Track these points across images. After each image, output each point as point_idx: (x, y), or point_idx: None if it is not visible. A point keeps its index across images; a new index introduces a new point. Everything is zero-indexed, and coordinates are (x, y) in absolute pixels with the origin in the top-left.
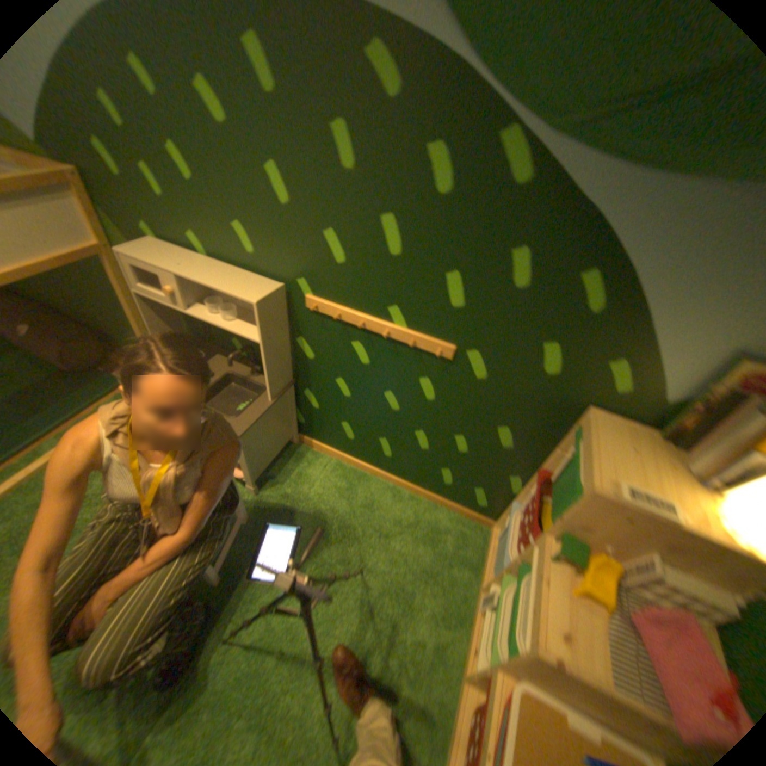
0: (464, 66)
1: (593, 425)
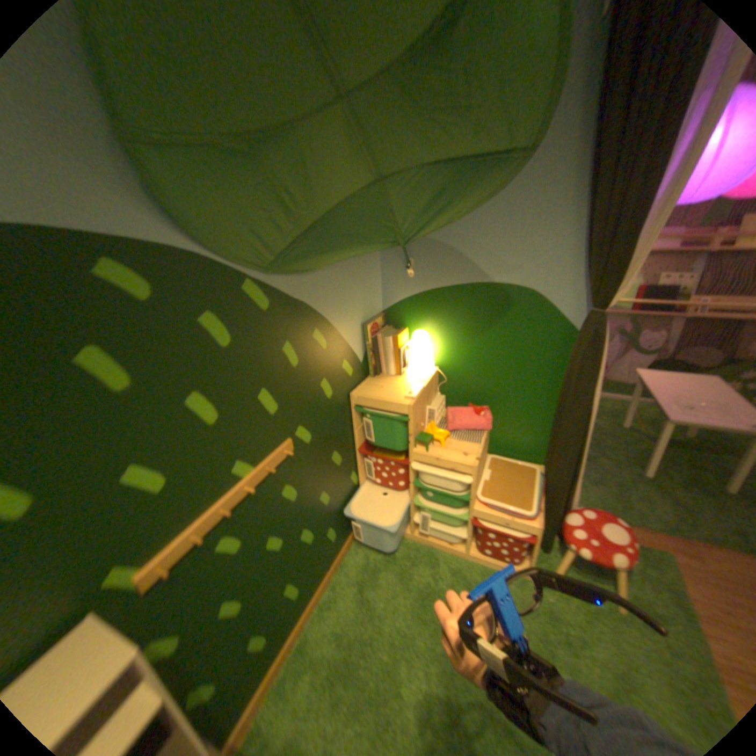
0: (197, 253)
1: (361, 396)
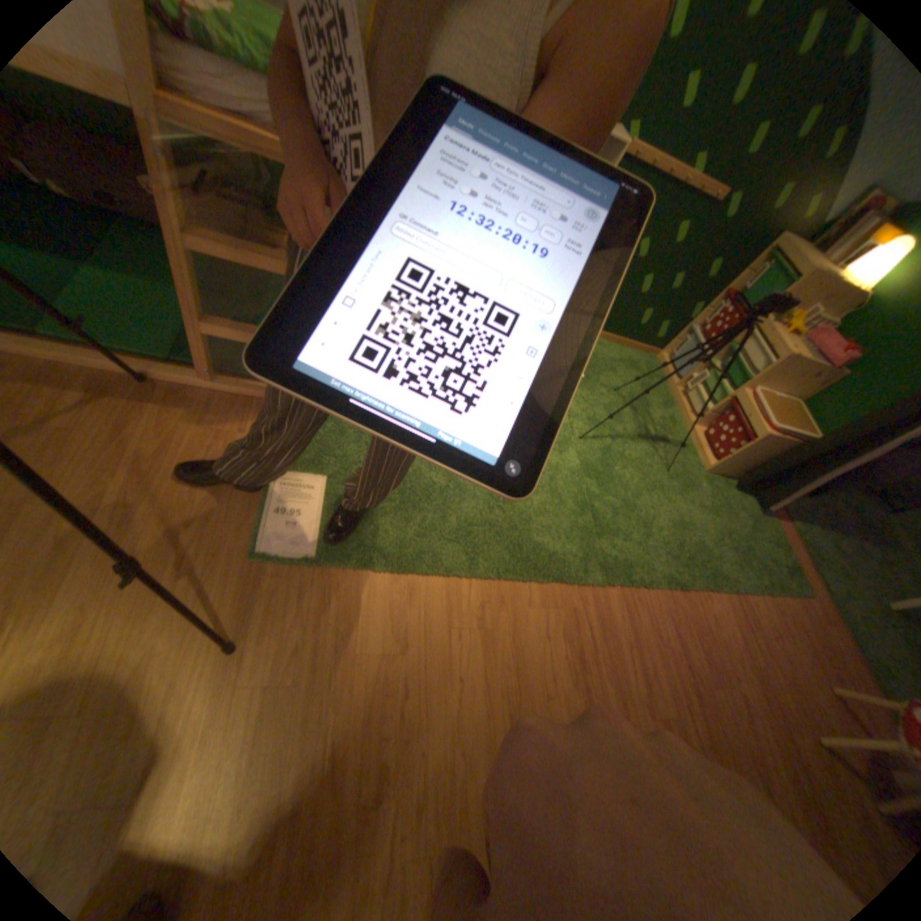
0: None
1: (785, 242)
